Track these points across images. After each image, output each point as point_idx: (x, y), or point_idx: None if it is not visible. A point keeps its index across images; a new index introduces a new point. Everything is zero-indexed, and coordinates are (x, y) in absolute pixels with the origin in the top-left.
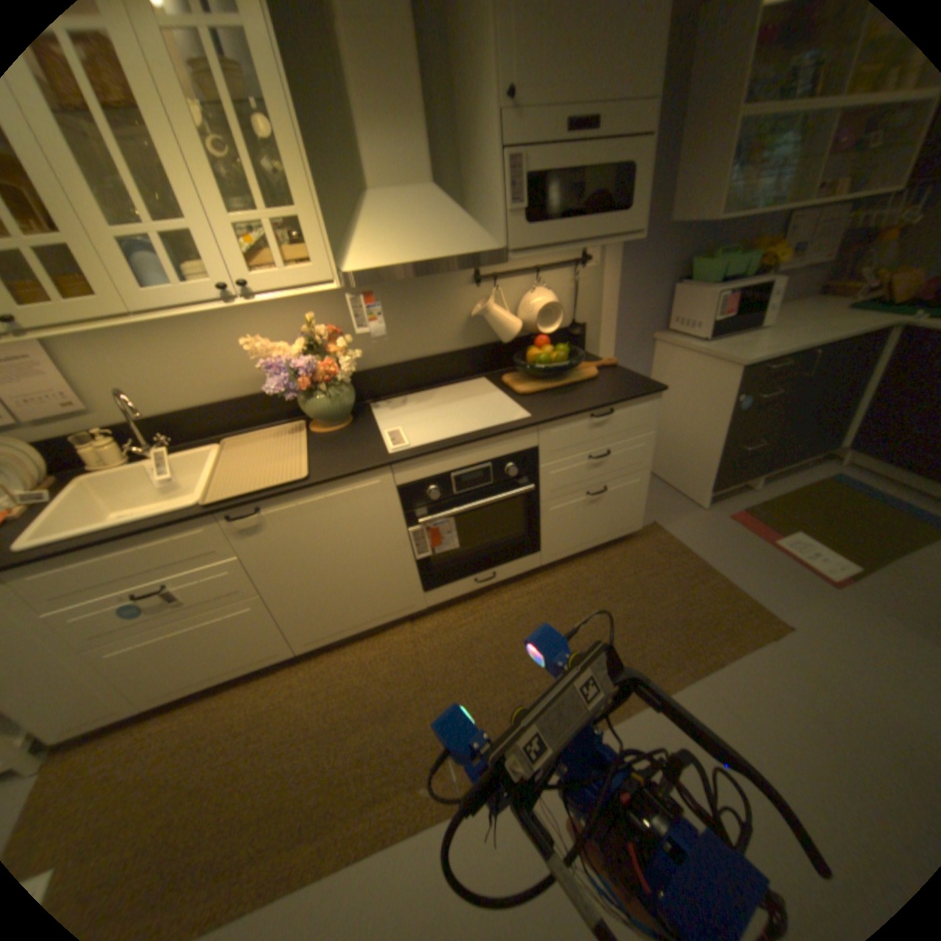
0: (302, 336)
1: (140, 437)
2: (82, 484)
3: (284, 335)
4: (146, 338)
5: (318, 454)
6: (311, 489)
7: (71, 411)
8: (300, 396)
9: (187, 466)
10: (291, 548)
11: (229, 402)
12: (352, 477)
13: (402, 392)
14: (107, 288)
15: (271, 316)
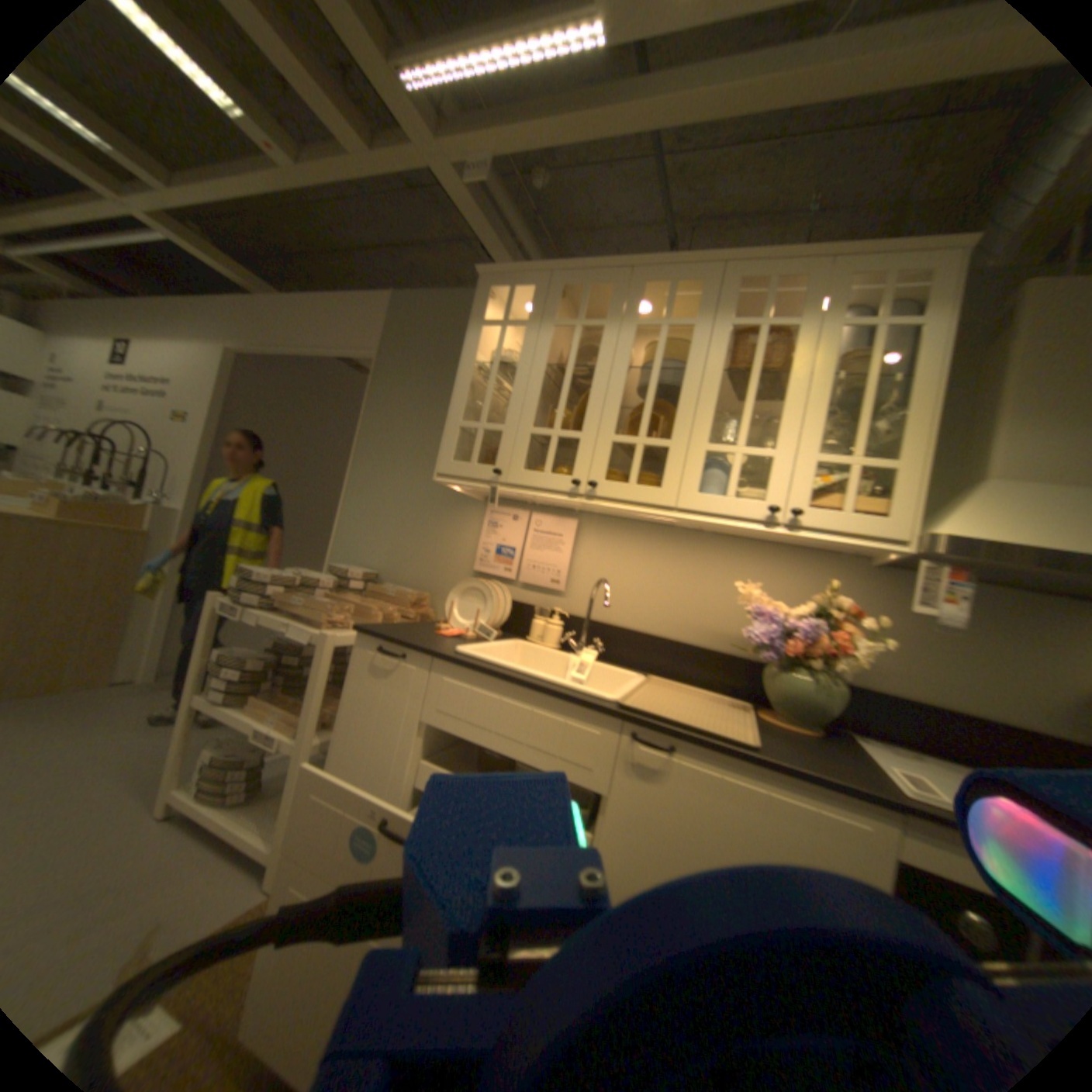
0: (814, 601)
1: (586, 632)
2: (518, 645)
3: (784, 599)
4: (649, 554)
5: (772, 739)
6: (760, 765)
7: (554, 587)
8: (774, 664)
9: (604, 680)
10: (677, 837)
11: (679, 643)
12: (831, 788)
13: (913, 747)
14: (675, 483)
15: (777, 578)
